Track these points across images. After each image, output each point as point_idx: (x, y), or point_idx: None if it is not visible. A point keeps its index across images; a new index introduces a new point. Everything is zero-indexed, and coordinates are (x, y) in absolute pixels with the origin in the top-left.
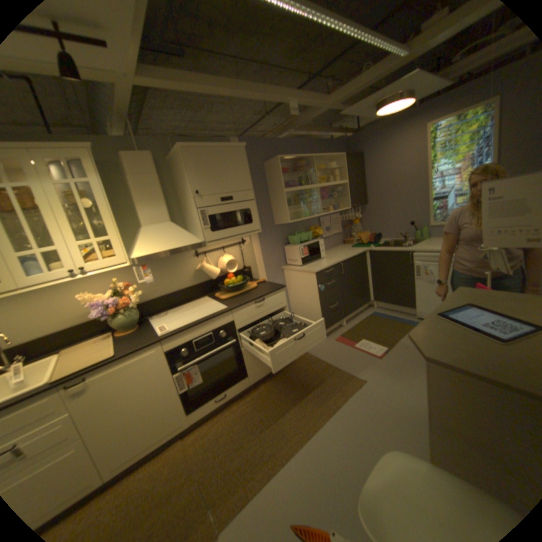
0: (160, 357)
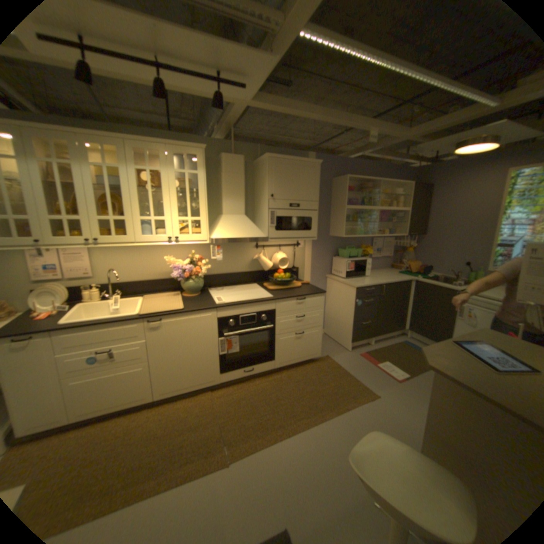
0: (213, 321)
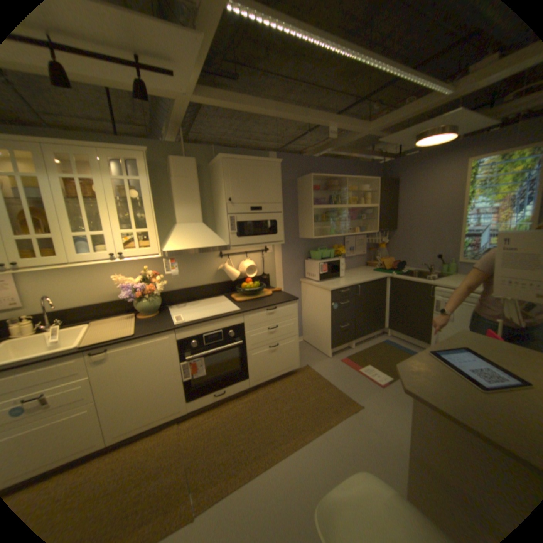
0: (172, 344)
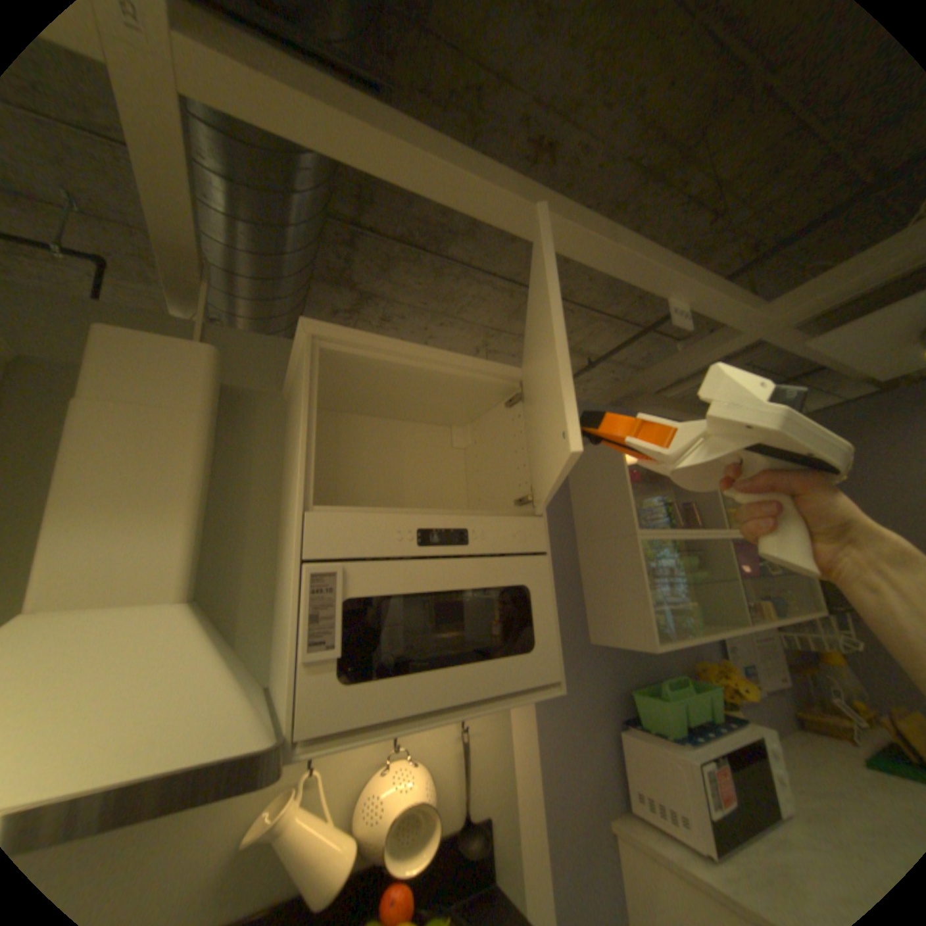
0: None
